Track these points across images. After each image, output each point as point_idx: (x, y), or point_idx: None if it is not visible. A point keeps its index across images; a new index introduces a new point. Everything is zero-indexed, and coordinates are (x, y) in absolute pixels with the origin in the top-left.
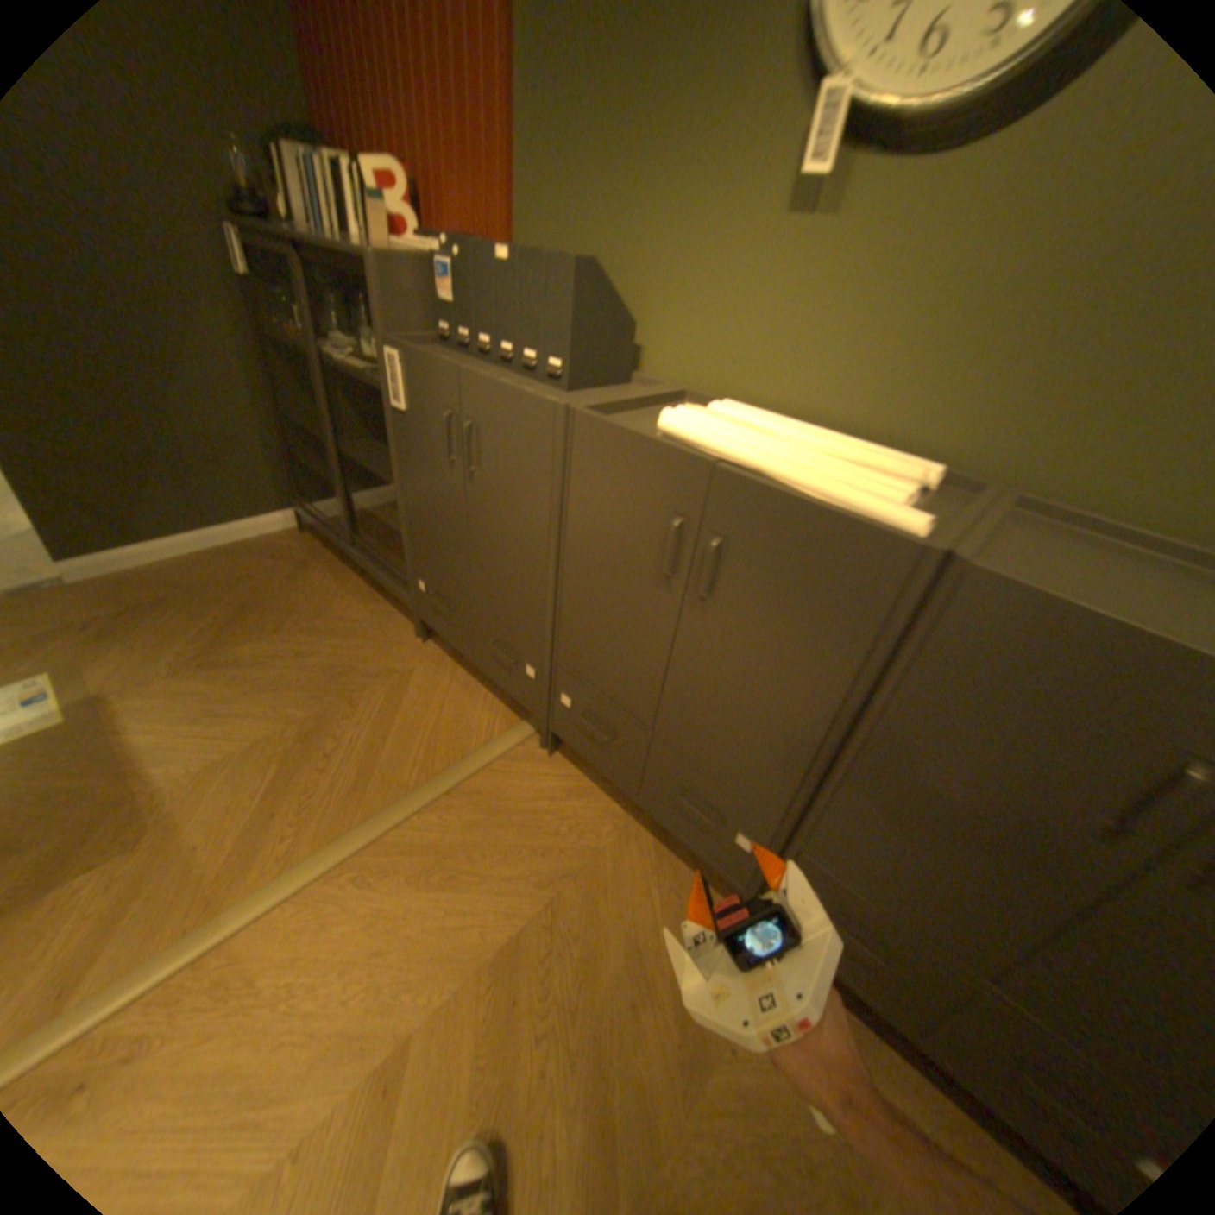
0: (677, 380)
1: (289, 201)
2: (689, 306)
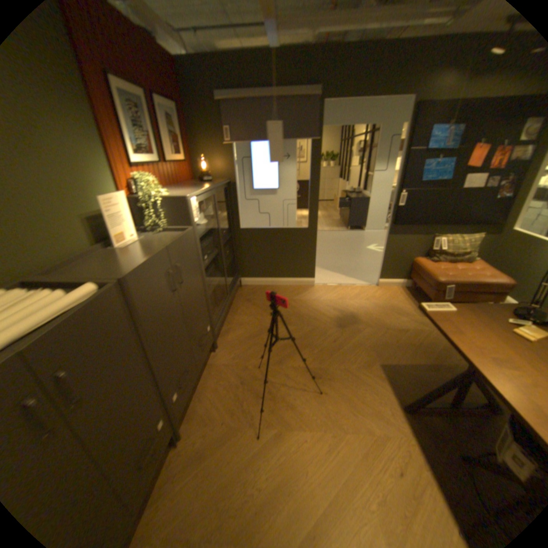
0: None
1: None
2: None
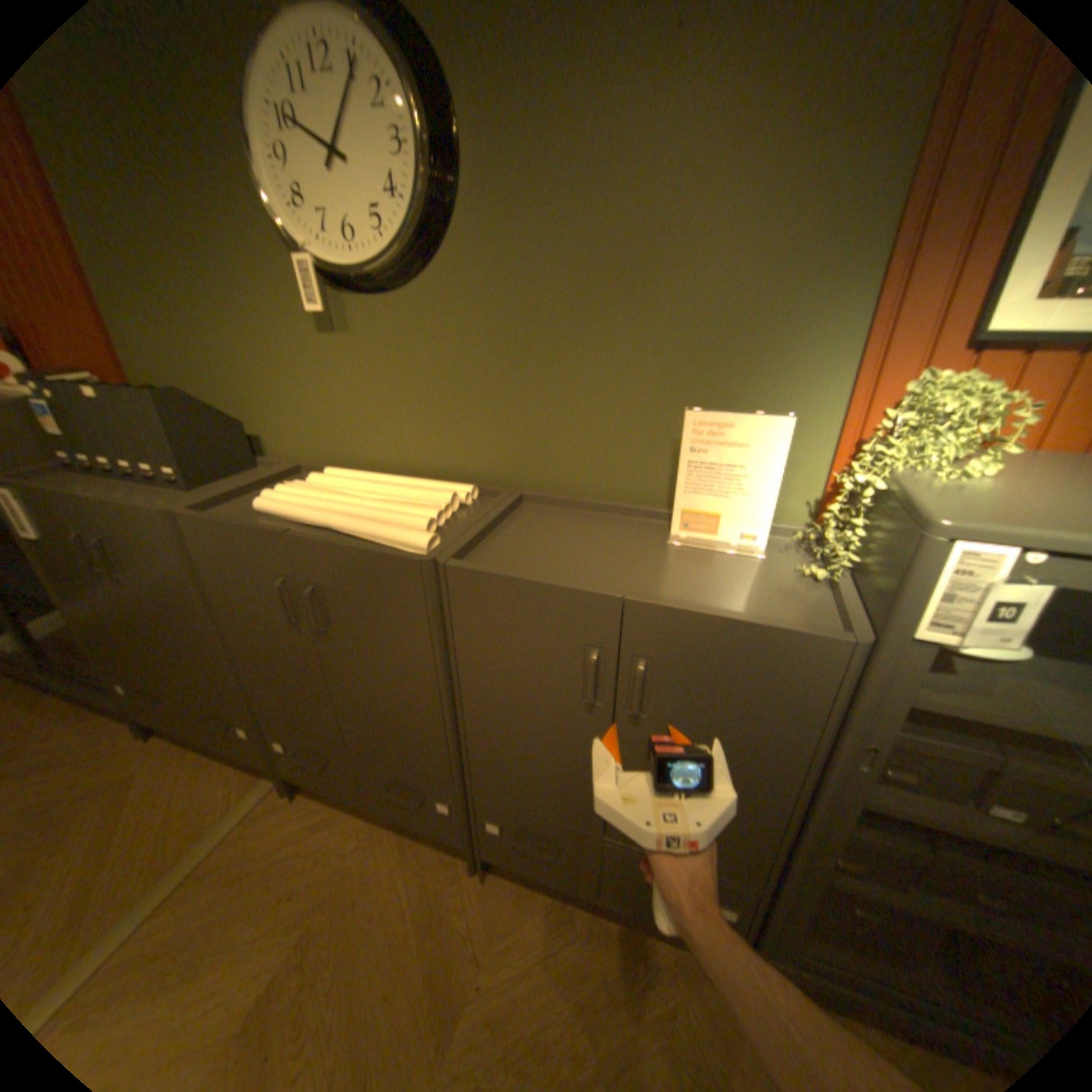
0: (294, 457)
1: None
2: (280, 403)
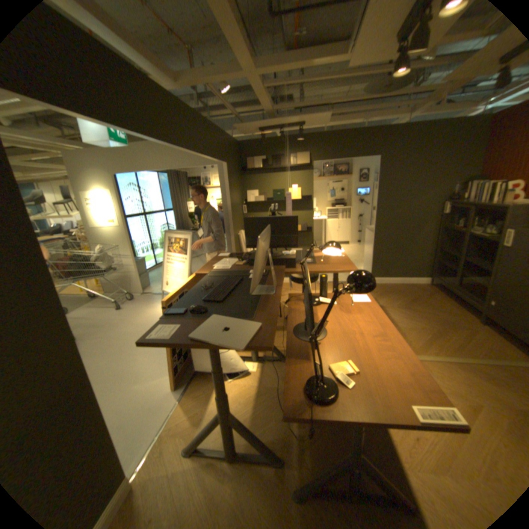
0: None
1: (470, 194)
2: None
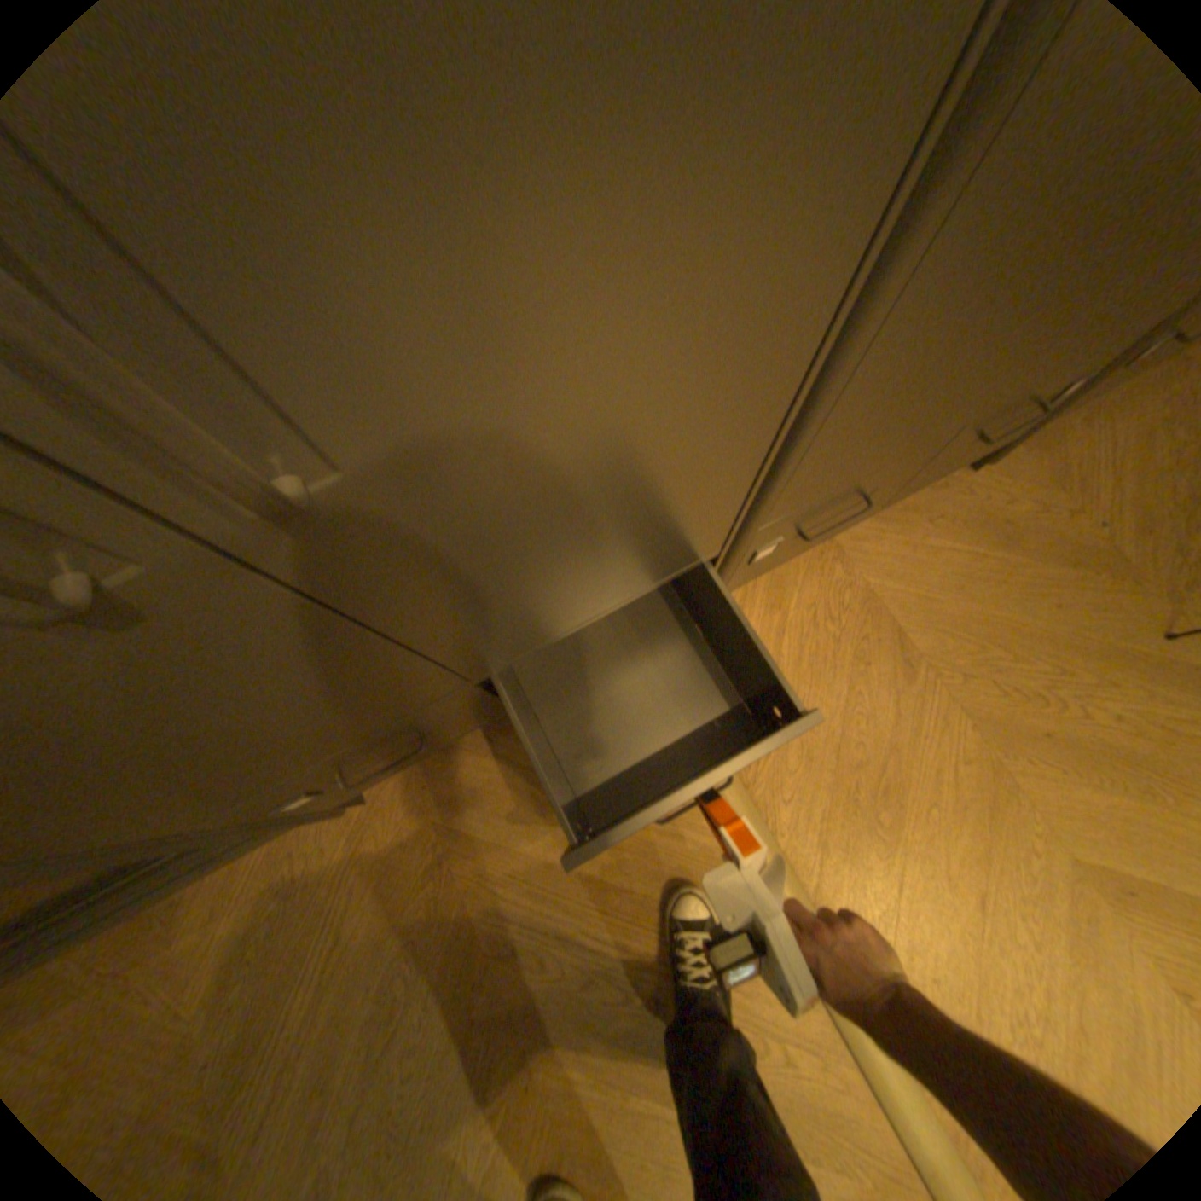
0: None
1: None
2: None
